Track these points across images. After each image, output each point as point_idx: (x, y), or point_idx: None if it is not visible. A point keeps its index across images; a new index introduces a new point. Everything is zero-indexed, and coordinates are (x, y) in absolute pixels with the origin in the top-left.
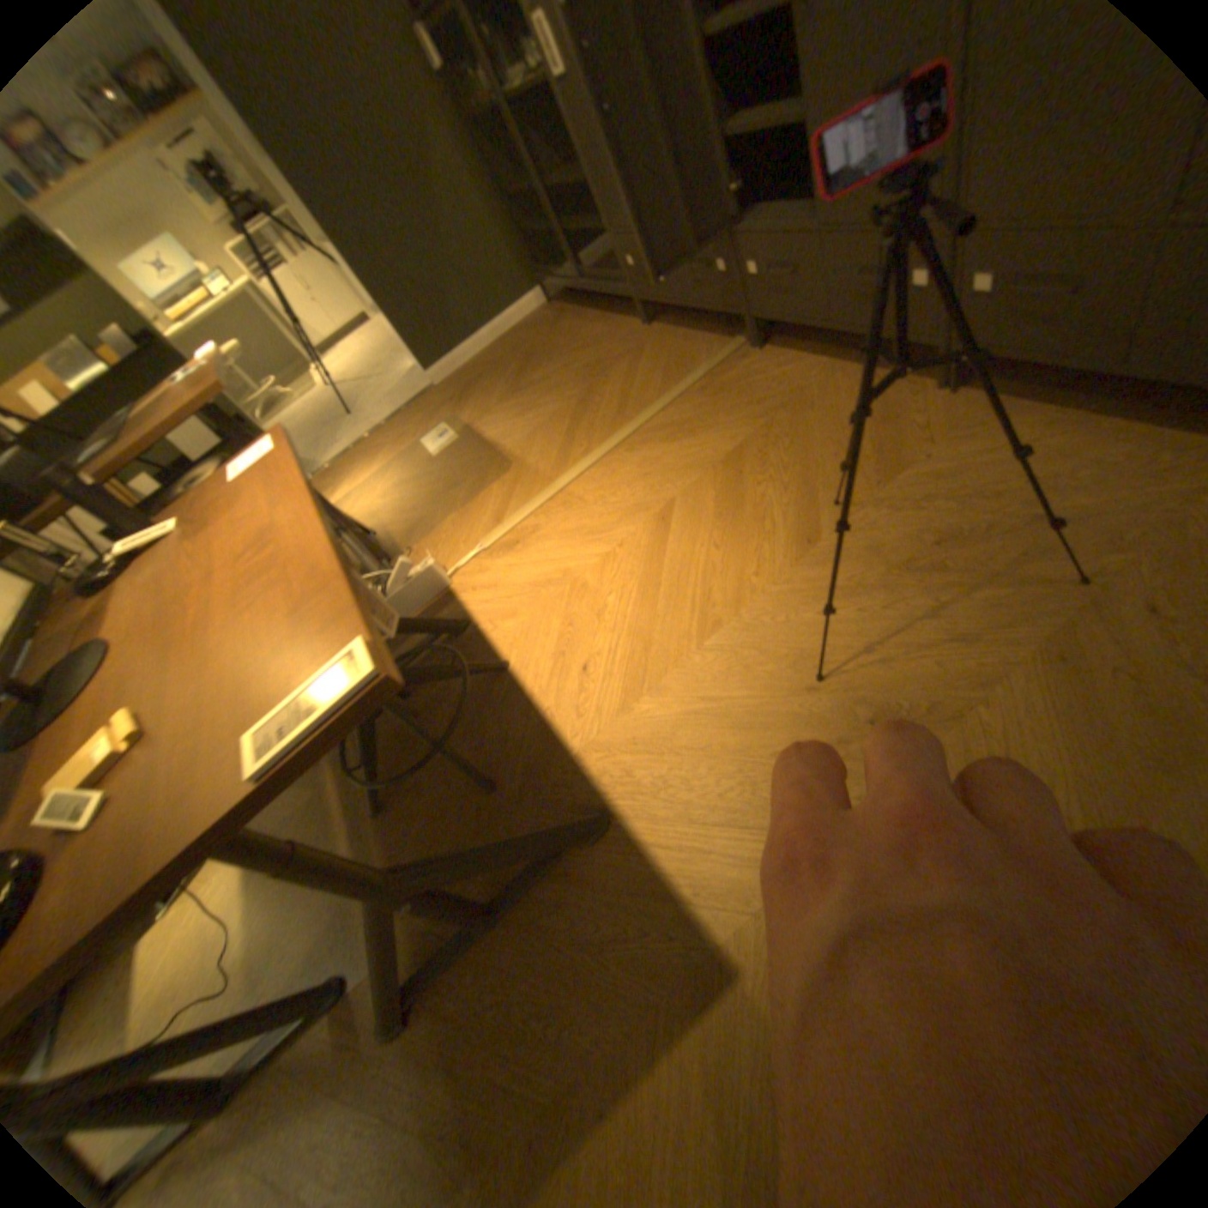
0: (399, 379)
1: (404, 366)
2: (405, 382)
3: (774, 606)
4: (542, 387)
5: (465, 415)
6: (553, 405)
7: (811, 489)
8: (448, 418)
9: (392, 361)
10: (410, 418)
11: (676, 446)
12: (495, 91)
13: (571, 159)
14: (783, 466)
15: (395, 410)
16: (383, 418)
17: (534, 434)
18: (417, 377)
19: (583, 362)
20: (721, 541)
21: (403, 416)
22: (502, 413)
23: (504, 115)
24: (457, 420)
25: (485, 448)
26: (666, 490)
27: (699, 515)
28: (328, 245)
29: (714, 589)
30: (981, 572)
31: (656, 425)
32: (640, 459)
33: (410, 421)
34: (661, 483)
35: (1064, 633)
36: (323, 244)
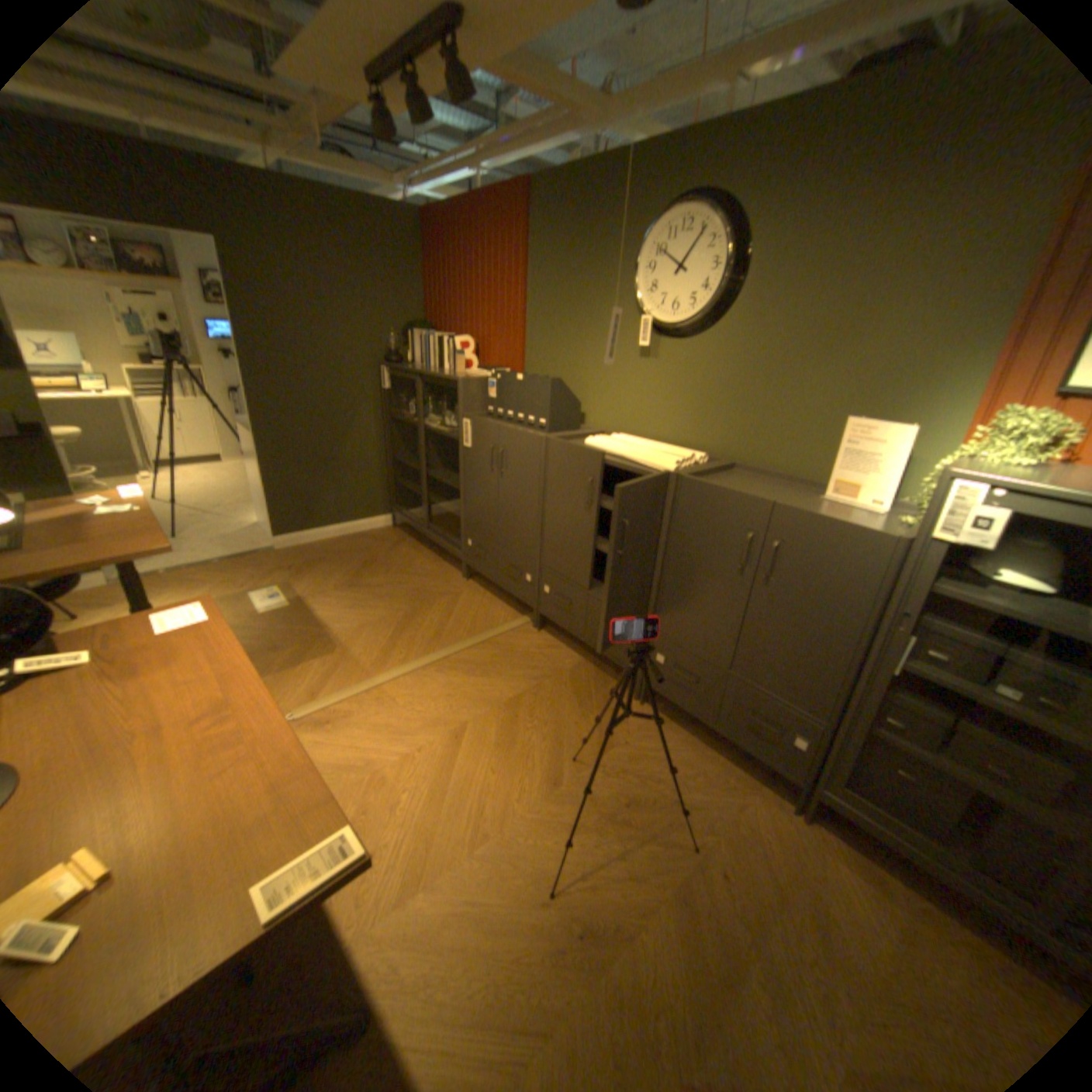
0: (241, 531)
1: (249, 522)
2: (247, 537)
3: (529, 831)
4: (377, 595)
5: (301, 590)
6: (384, 613)
7: (560, 745)
8: (284, 586)
9: (238, 513)
10: (244, 571)
11: (475, 682)
12: (417, 418)
13: (450, 472)
14: (544, 722)
15: (230, 558)
16: (214, 560)
17: (363, 631)
18: (261, 537)
19: (414, 588)
20: (497, 769)
21: (237, 566)
22: (337, 602)
23: (417, 430)
24: (293, 592)
25: (314, 627)
26: (463, 716)
27: (484, 743)
28: (245, 431)
29: (488, 808)
30: (650, 833)
31: (462, 660)
32: (446, 683)
33: (244, 574)
34: (460, 709)
35: (688, 885)
36: (238, 426)
